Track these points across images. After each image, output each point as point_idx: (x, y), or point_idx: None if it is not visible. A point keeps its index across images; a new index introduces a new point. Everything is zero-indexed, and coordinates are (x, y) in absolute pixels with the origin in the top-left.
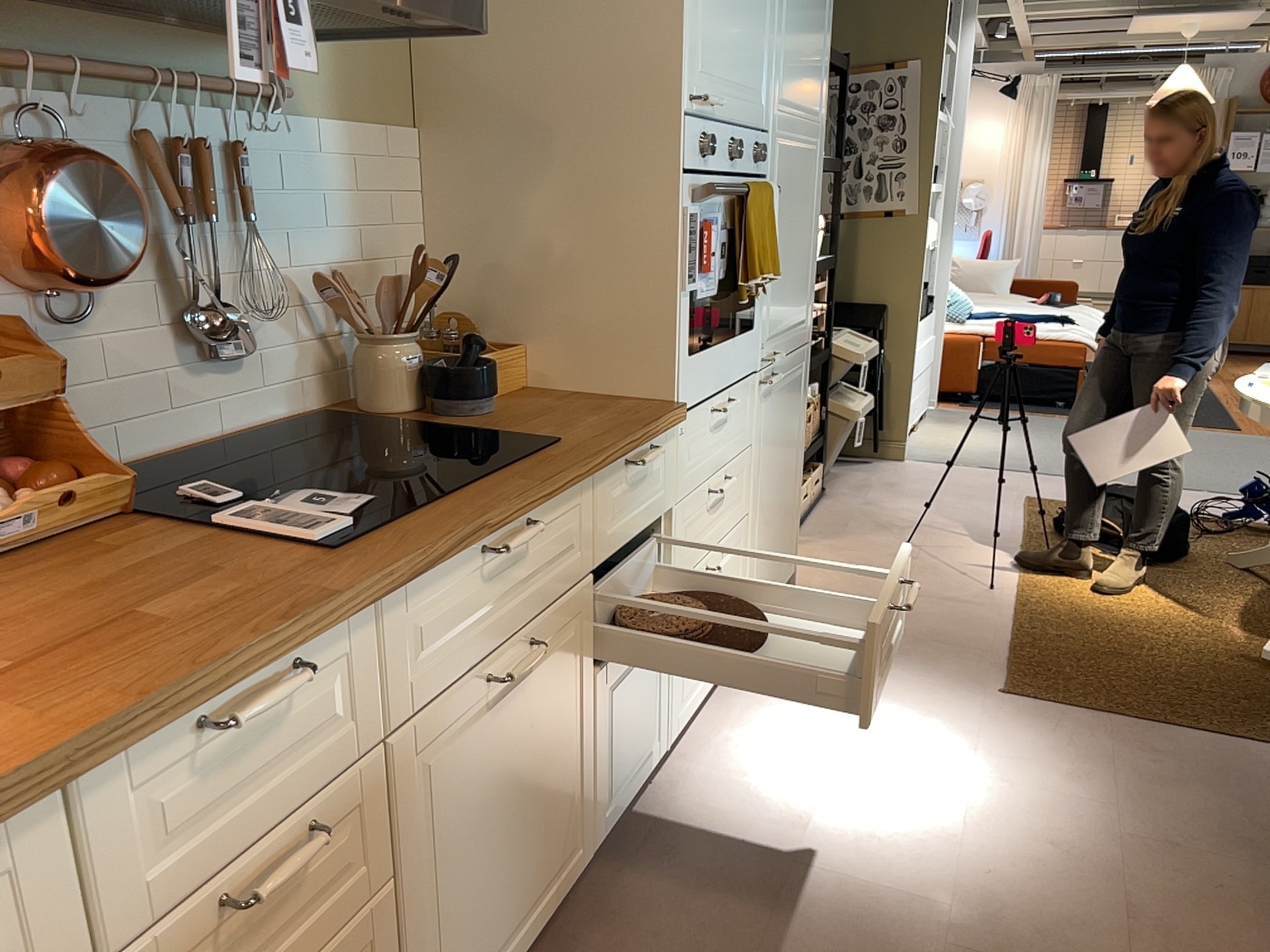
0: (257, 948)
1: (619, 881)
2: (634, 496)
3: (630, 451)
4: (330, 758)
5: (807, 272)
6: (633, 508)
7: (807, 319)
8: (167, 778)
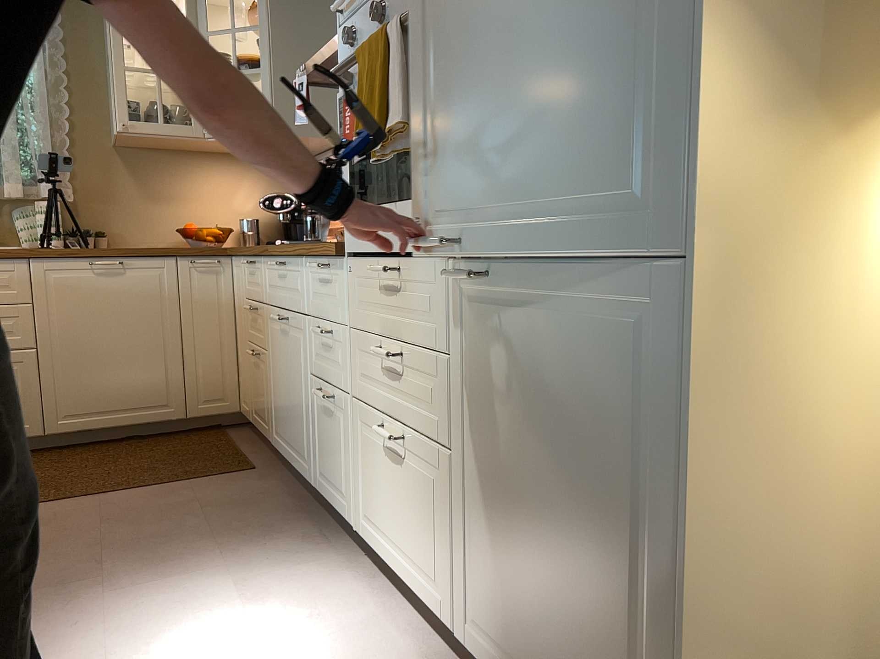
0: (254, 327)
1: (311, 524)
2: (322, 290)
3: (308, 255)
4: (259, 294)
5: (636, 75)
6: (324, 300)
7: (668, 195)
8: (248, 269)
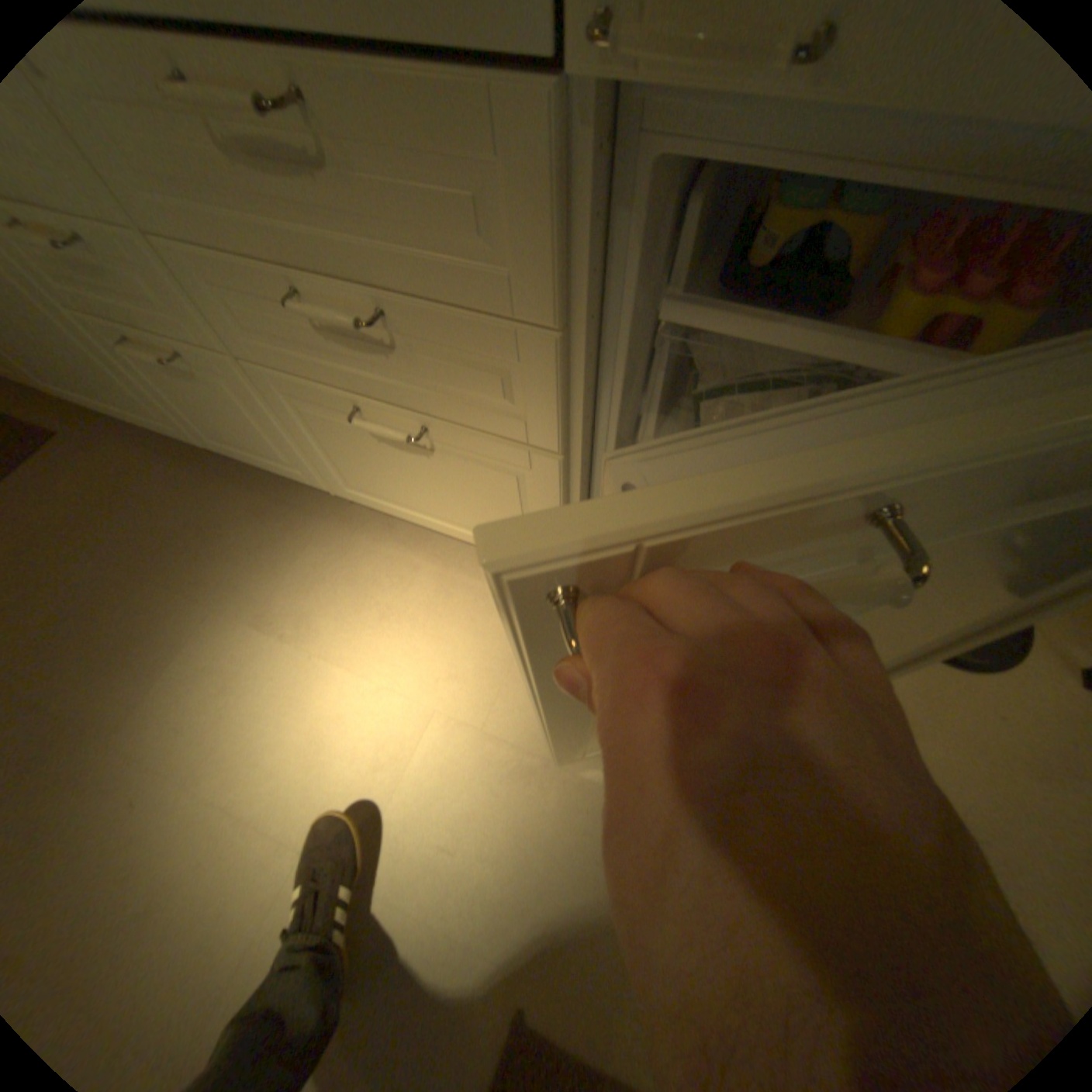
0: None
1: (236, 487)
2: None
3: None
4: None
5: None
6: None
7: None
8: None
